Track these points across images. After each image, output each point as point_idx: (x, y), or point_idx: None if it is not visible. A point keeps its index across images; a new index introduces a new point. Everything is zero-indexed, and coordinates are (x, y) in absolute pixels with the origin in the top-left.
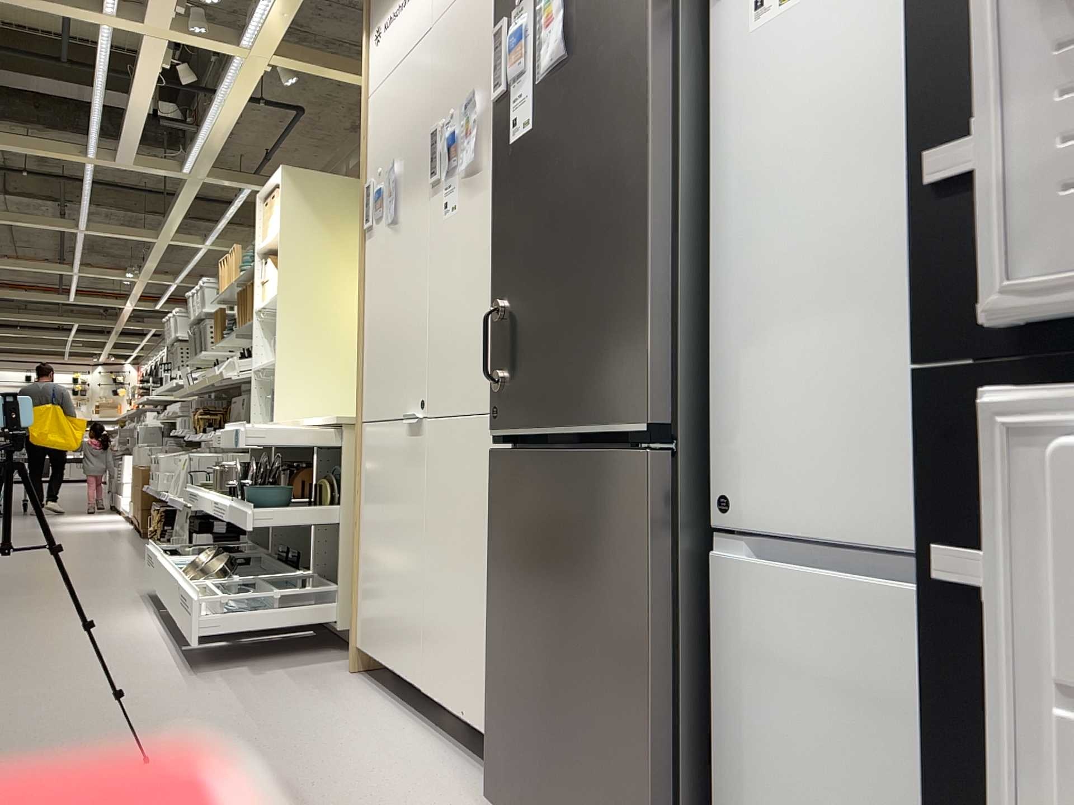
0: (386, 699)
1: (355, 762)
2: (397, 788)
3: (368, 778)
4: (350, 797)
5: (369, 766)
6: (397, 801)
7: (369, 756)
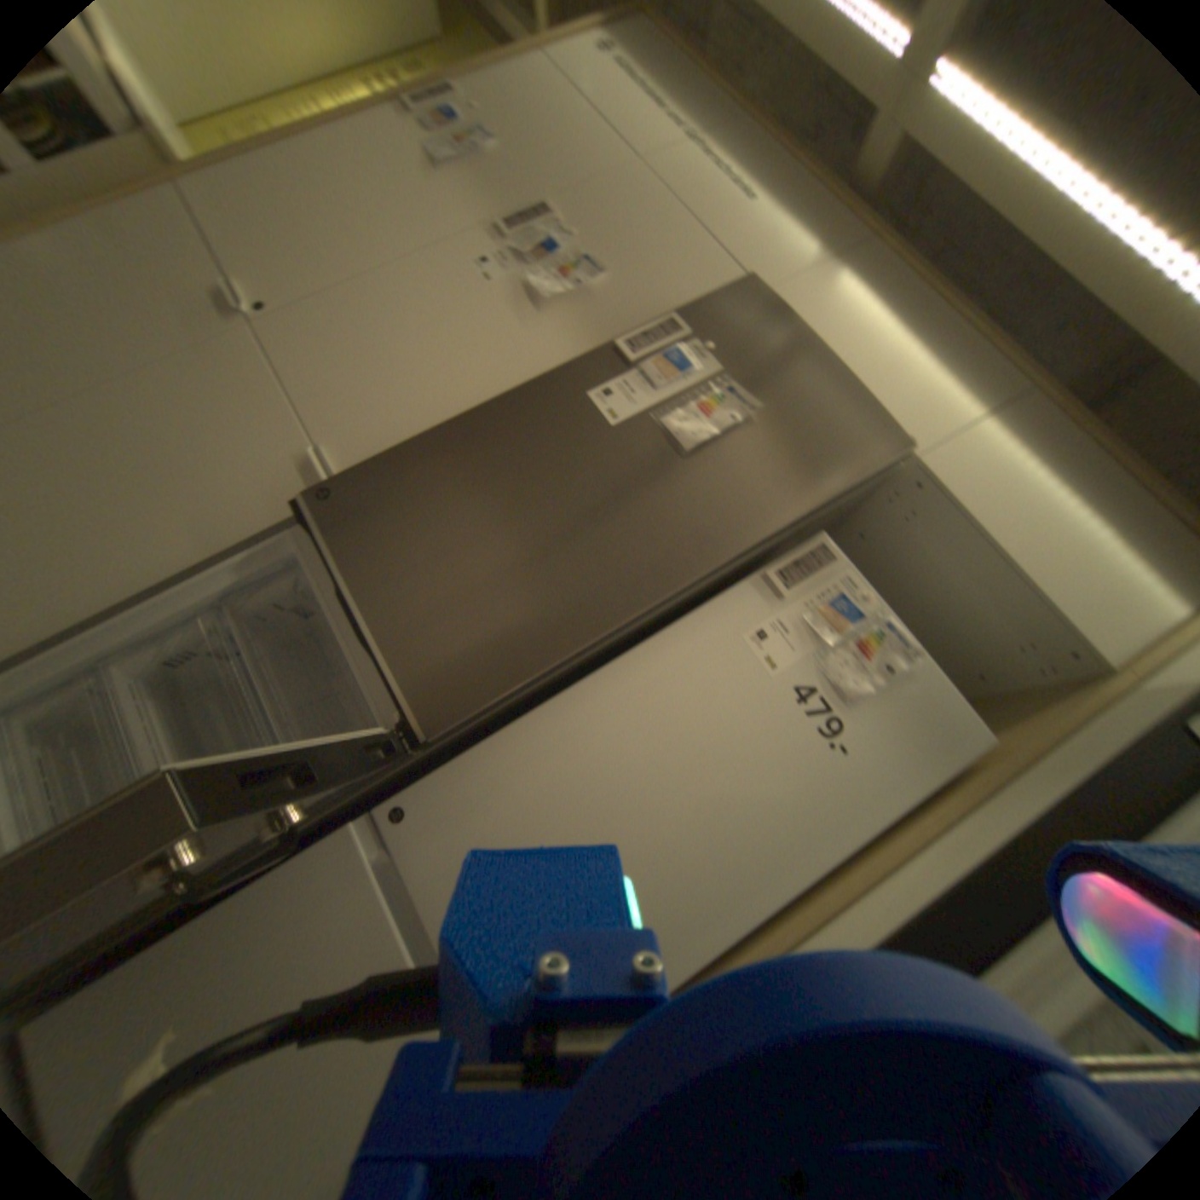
0: None
1: None
2: None
3: None
4: None
5: None
6: None
7: None
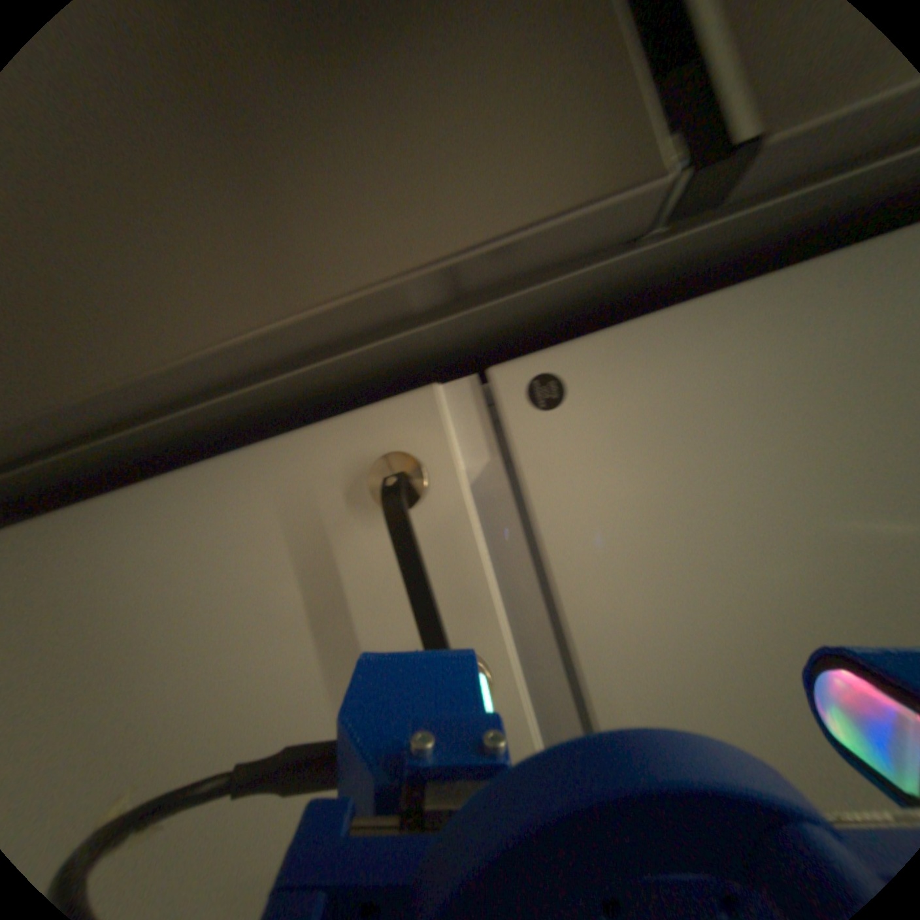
0: None
1: None
2: None
3: None
4: None
5: None
6: None
7: None
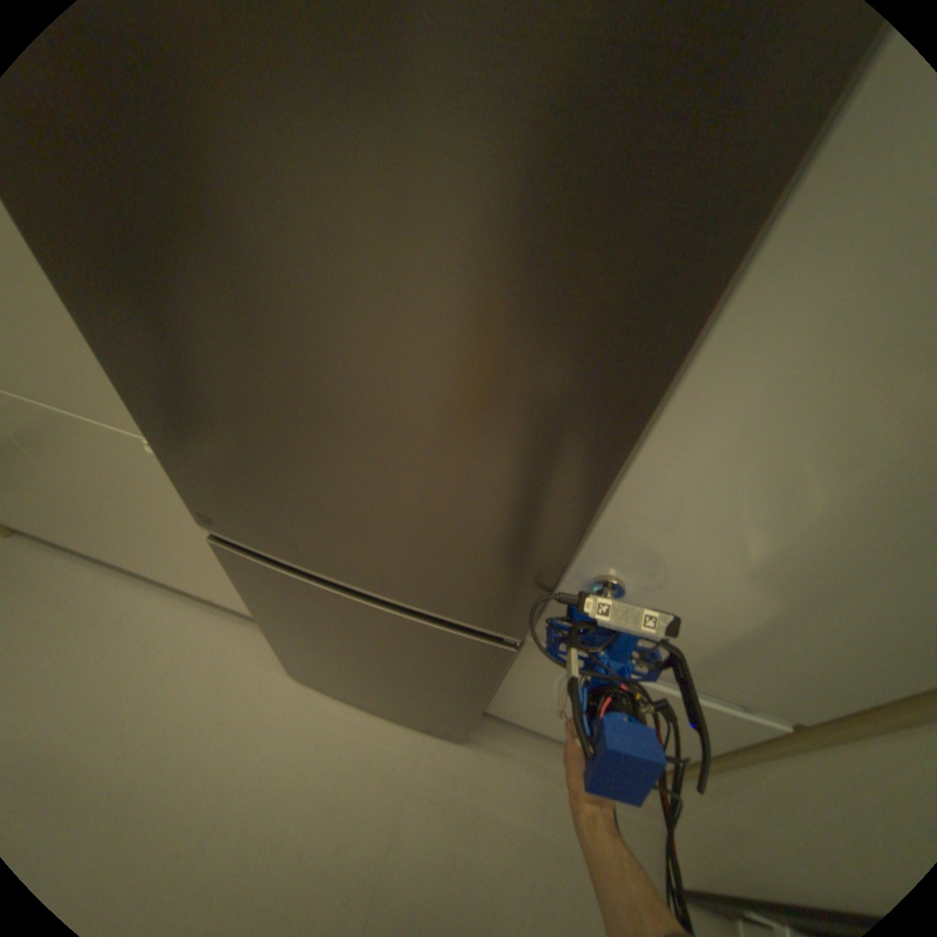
0: (82, 564)
1: (129, 674)
2: (195, 685)
3: (159, 689)
4: (165, 724)
5: (147, 673)
6: (208, 701)
7: (135, 657)
